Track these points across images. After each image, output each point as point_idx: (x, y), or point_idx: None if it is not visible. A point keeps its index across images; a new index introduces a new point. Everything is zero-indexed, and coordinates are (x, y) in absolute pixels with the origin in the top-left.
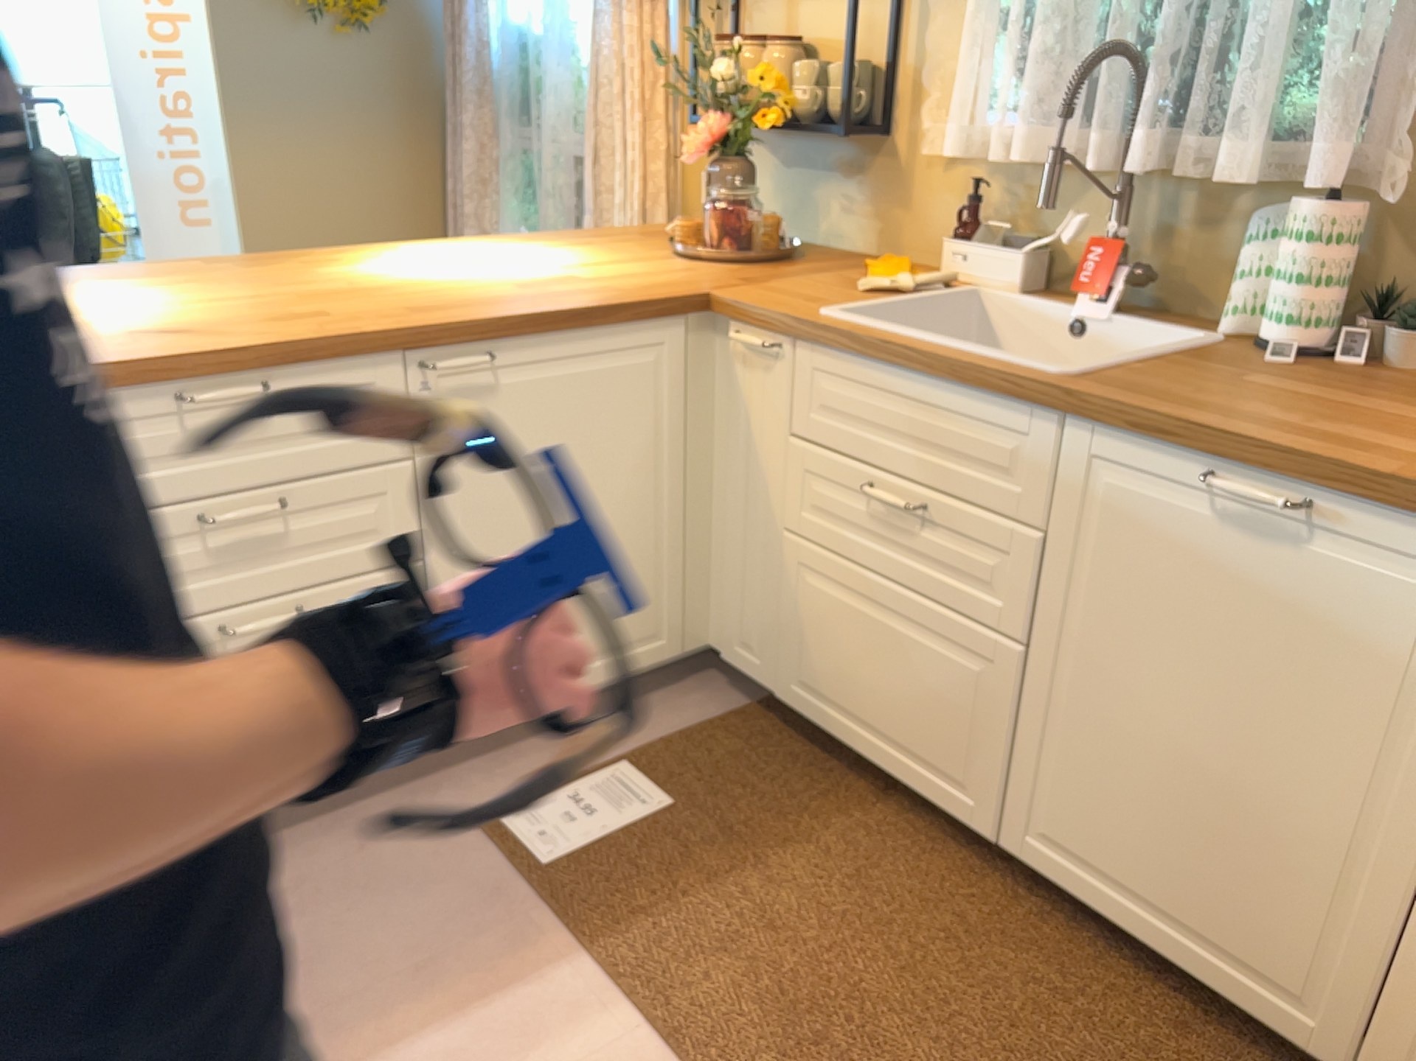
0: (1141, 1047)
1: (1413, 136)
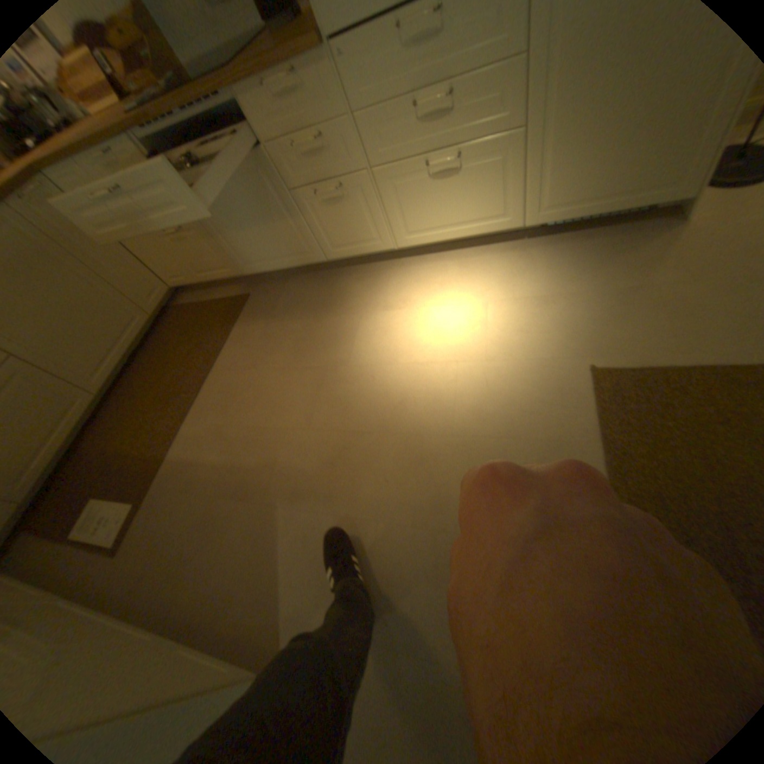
0: (154, 354)
1: None
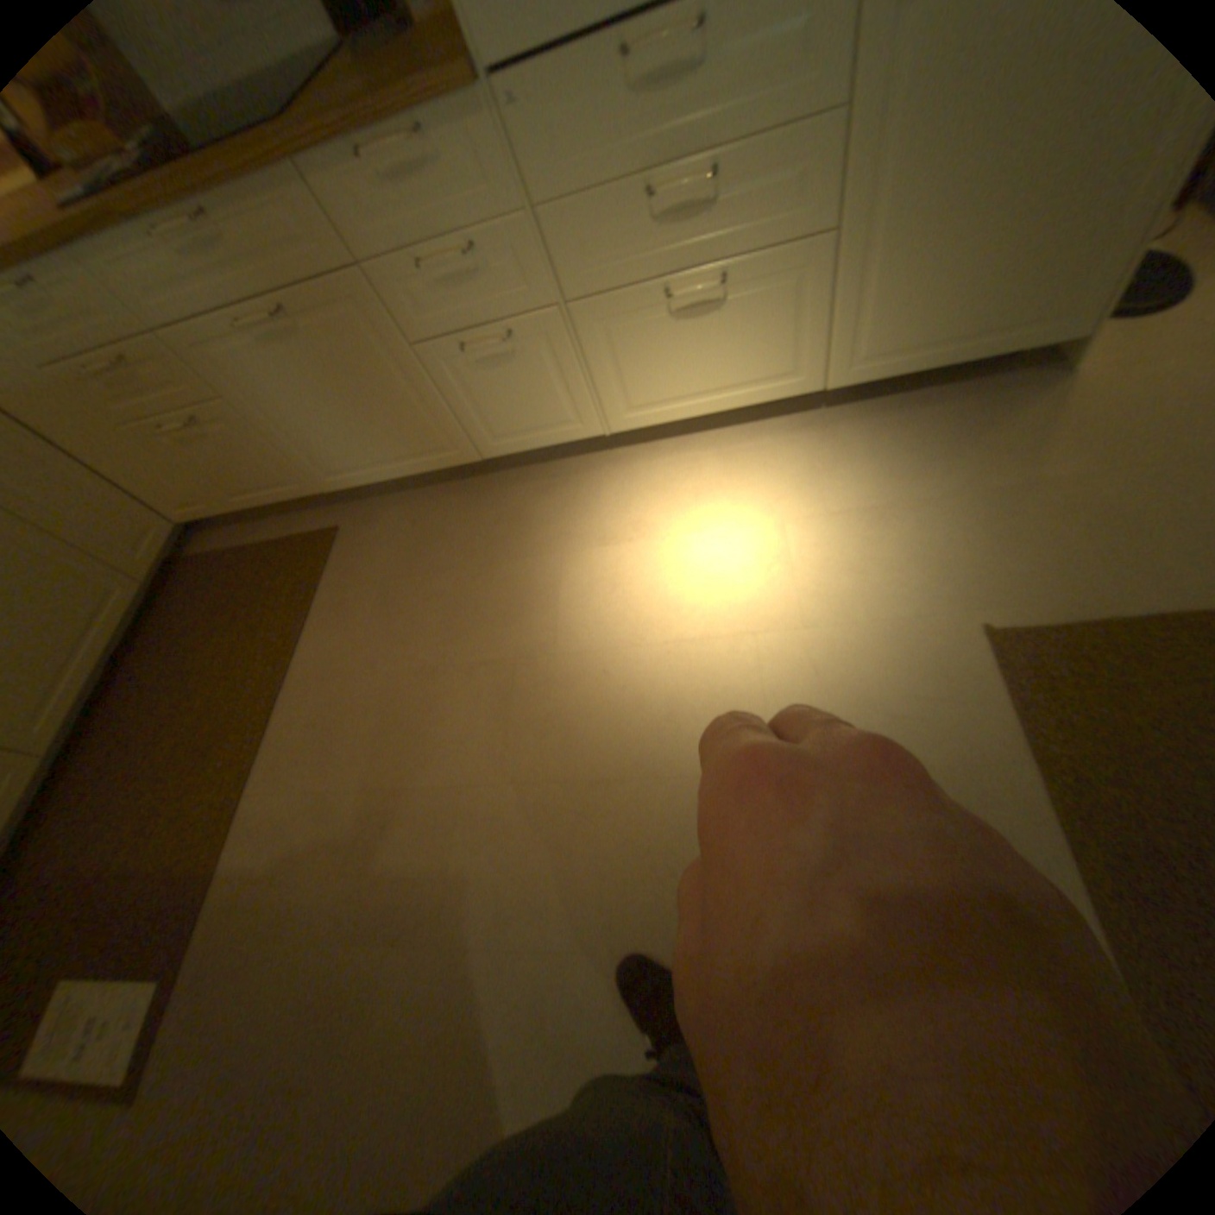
0: (159, 654)
1: None
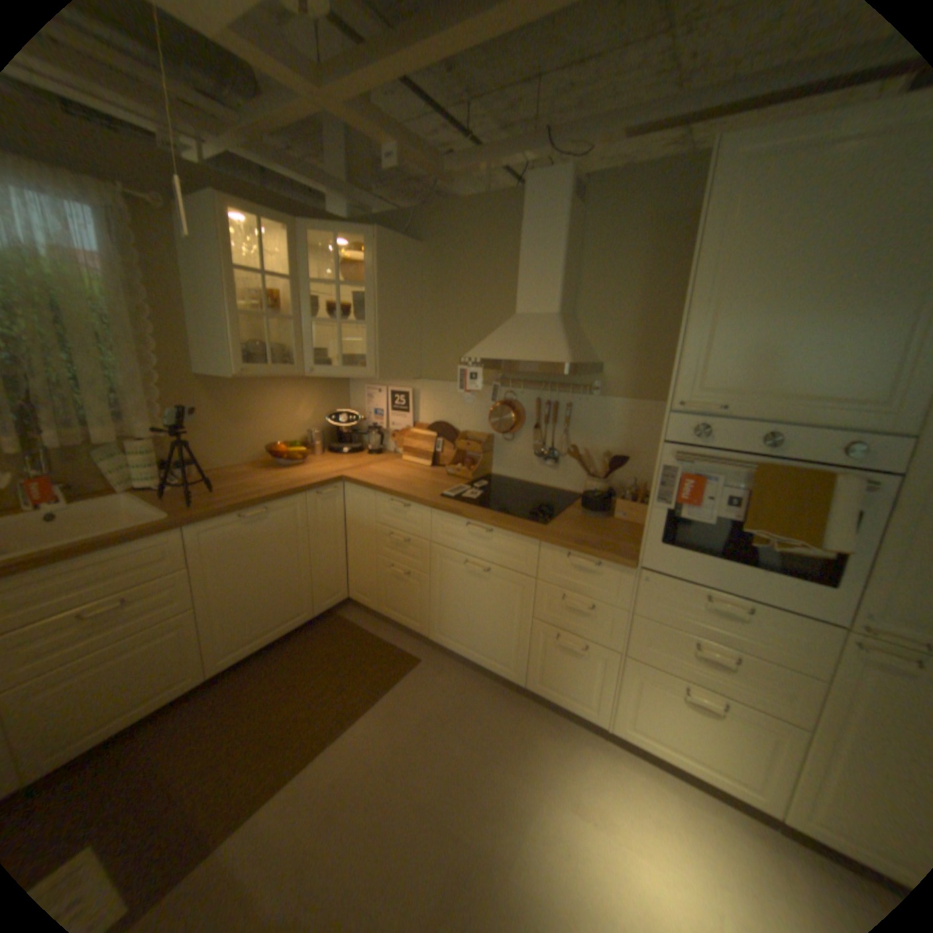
0: (287, 661)
1: (149, 417)
